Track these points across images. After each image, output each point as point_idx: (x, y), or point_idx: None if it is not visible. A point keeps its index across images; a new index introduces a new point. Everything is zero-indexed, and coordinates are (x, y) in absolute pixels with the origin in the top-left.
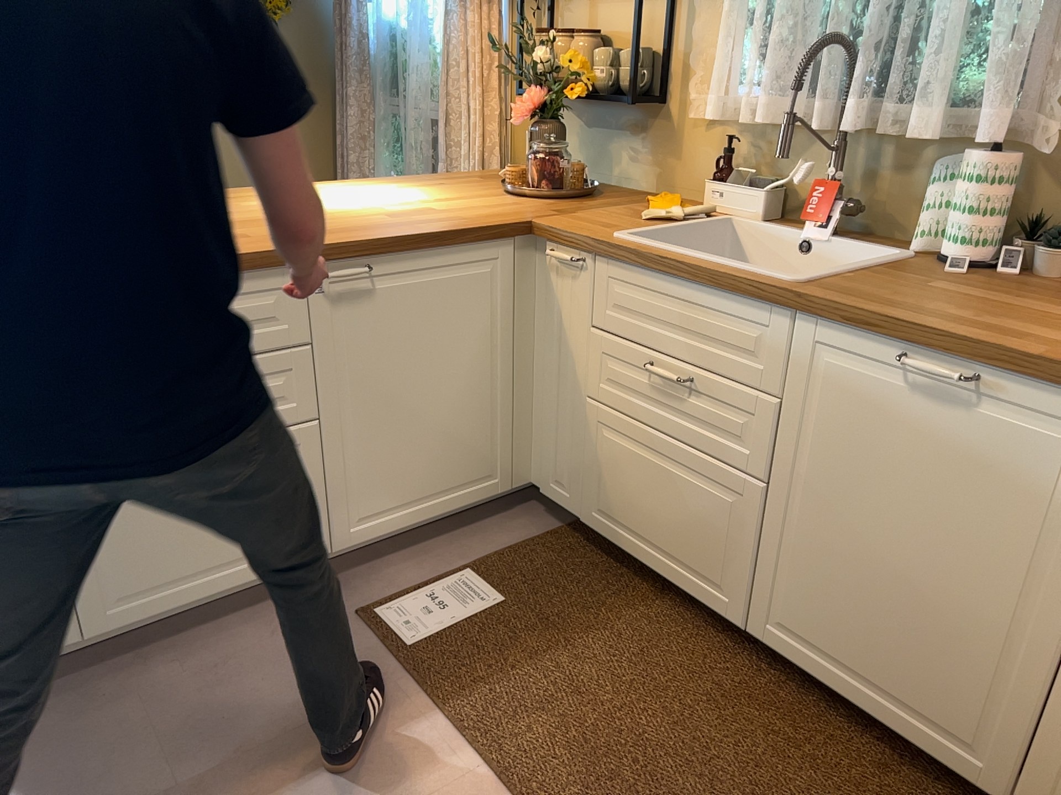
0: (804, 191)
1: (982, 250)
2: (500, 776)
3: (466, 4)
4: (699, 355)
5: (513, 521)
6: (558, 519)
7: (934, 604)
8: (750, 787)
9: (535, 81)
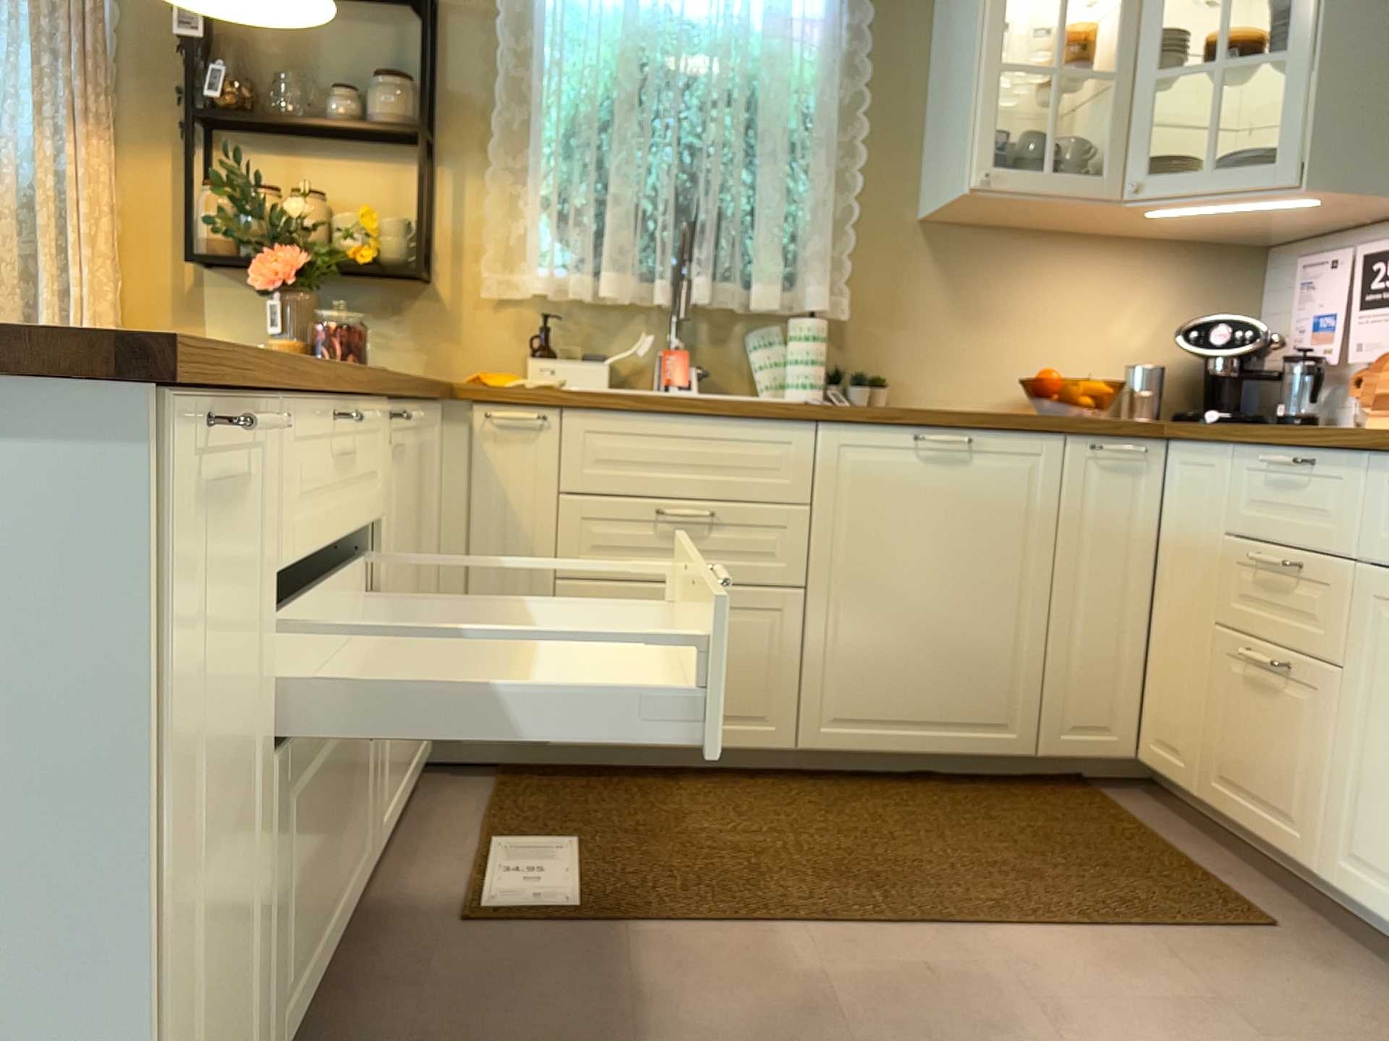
0: (628, 364)
1: (825, 389)
2: (824, 924)
3: (51, 128)
4: (717, 487)
5: (441, 795)
6: (480, 776)
7: (966, 624)
8: (931, 837)
9: (276, 239)
